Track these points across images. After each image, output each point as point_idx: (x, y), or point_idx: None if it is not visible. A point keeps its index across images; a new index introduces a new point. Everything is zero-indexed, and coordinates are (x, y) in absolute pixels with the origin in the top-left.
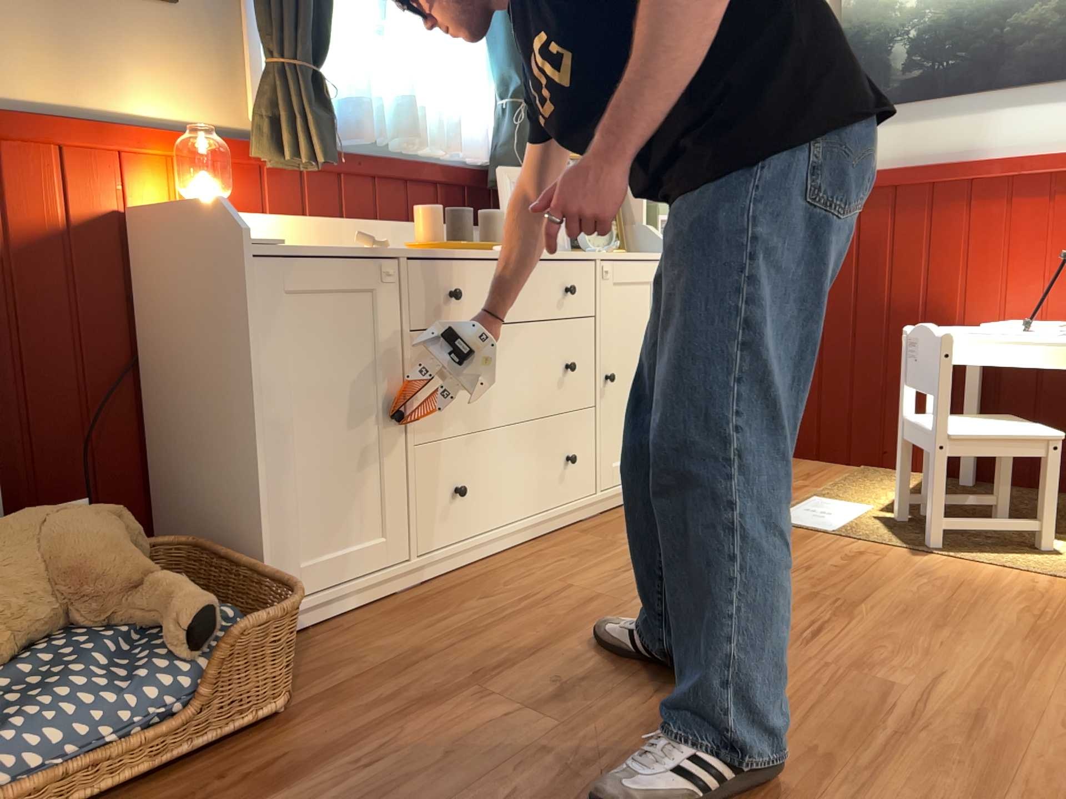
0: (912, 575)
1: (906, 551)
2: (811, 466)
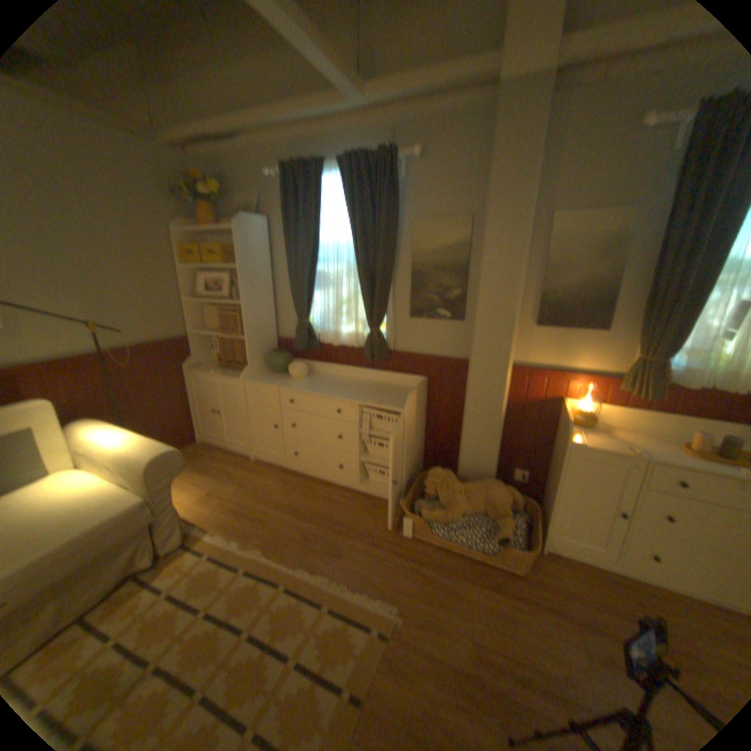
0: None
1: None
2: None
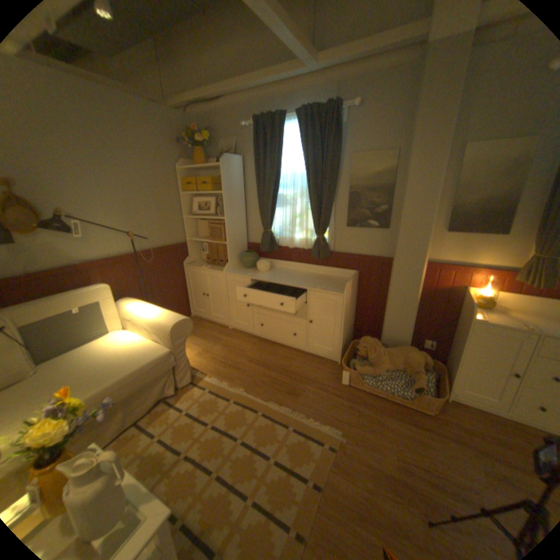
0: None
1: None
2: None
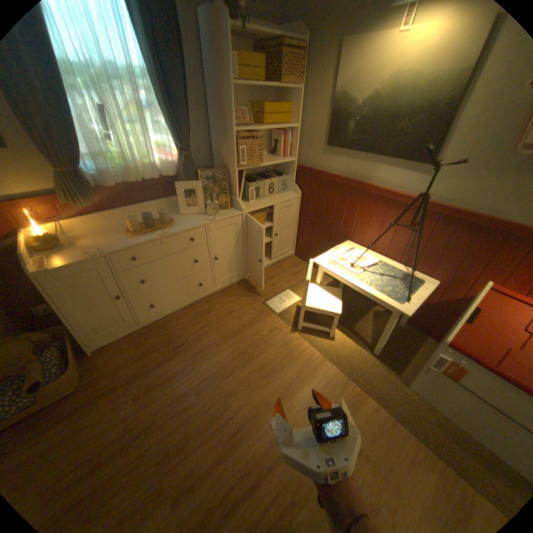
0: (281, 344)
1: (289, 330)
2: (302, 267)
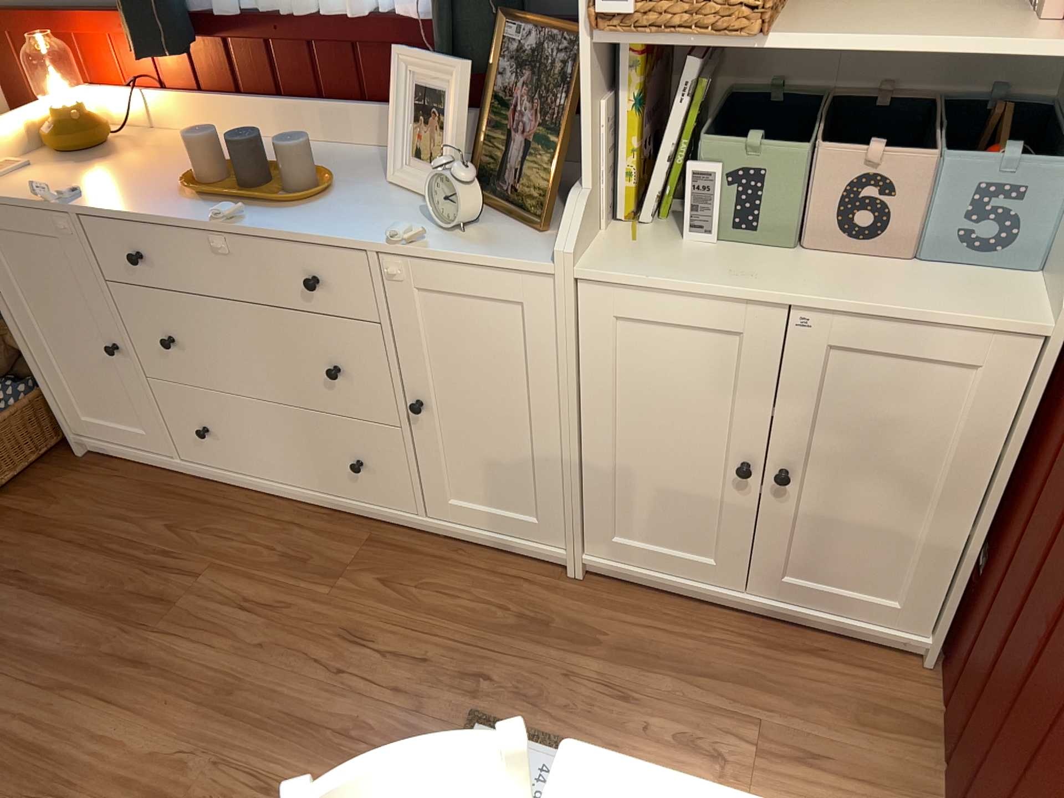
0: None
1: None
2: (879, 753)
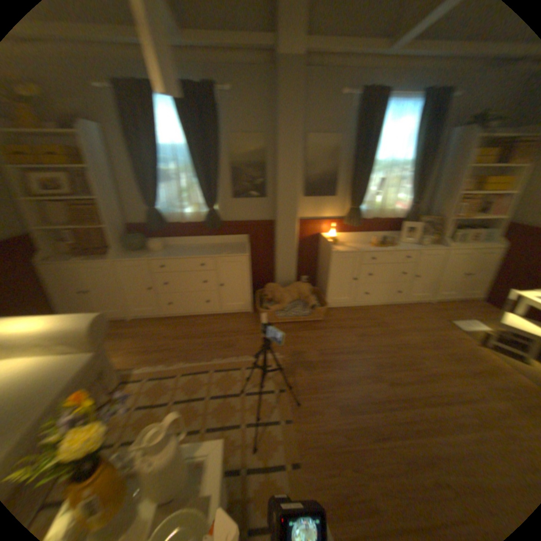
0: (469, 350)
1: (479, 345)
2: (493, 311)
